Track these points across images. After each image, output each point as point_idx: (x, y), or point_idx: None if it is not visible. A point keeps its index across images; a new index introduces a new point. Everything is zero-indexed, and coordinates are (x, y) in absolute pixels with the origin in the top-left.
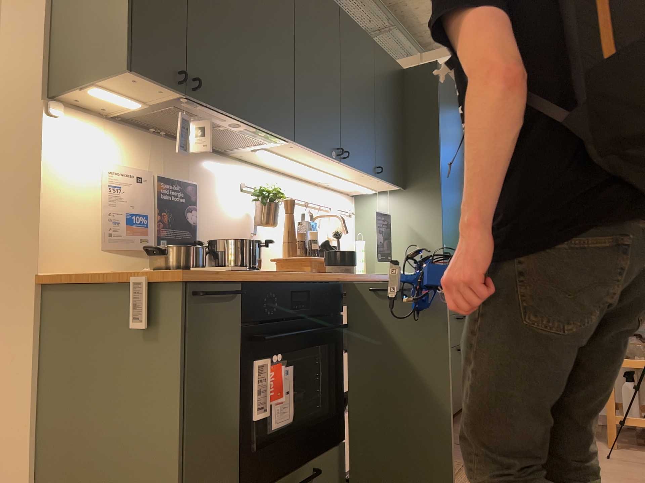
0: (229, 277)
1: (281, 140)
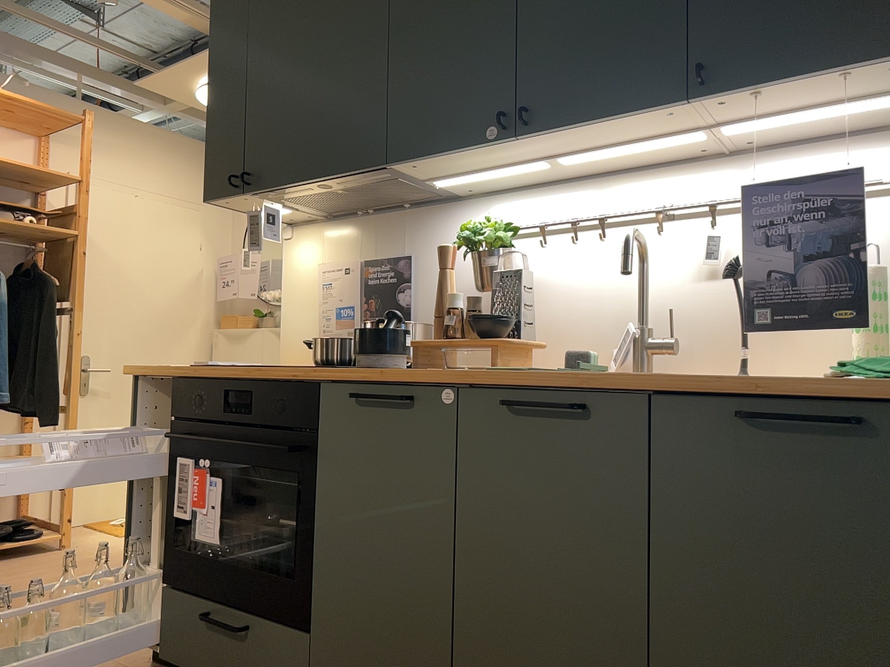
0: (157, 371)
1: (393, 168)
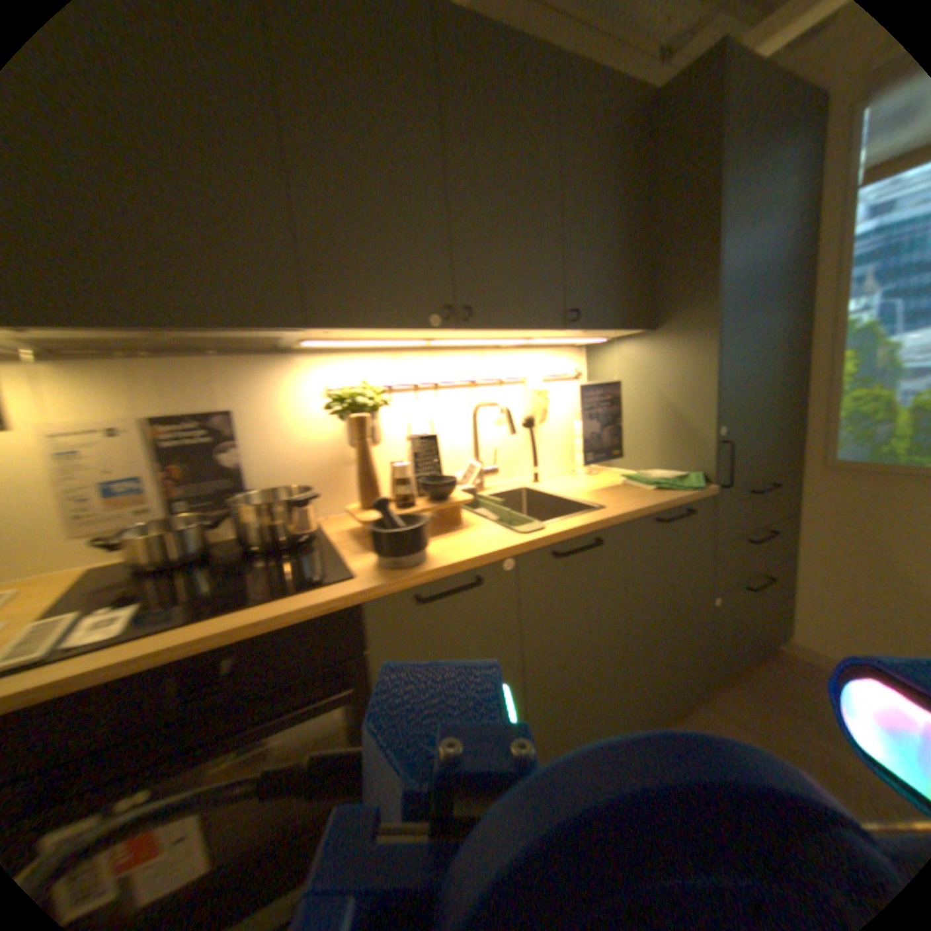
0: None
1: (294, 330)
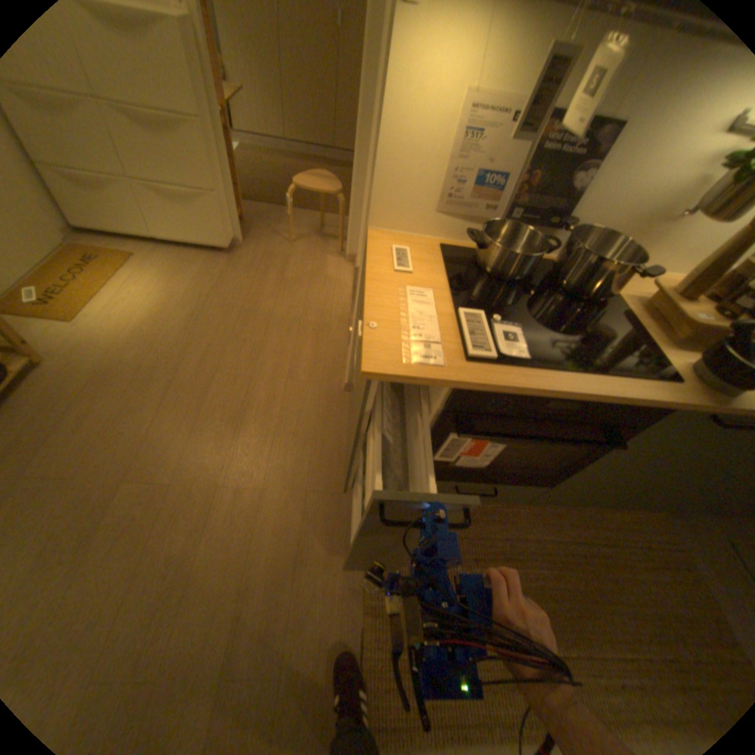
0: (437, 383)
1: None
